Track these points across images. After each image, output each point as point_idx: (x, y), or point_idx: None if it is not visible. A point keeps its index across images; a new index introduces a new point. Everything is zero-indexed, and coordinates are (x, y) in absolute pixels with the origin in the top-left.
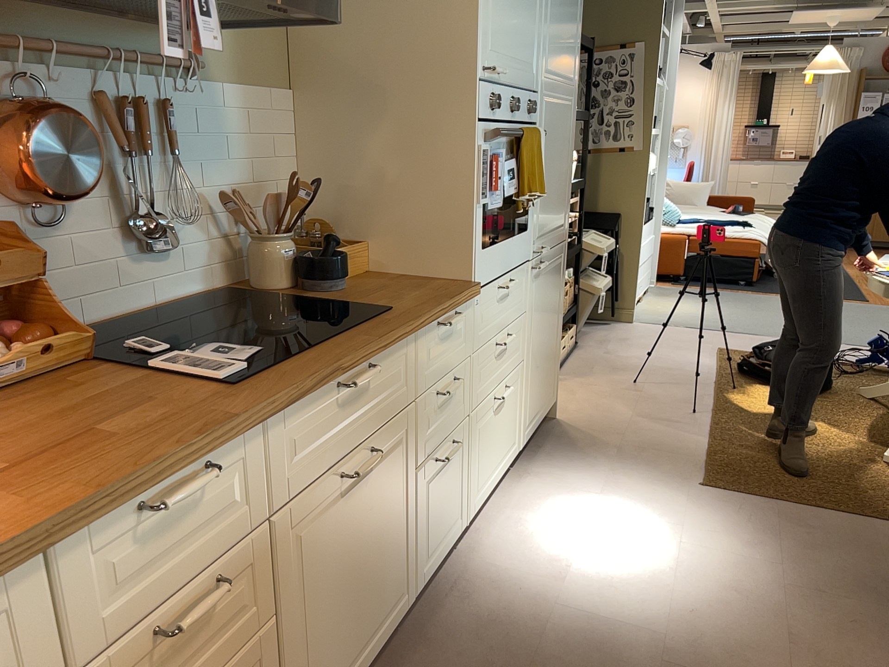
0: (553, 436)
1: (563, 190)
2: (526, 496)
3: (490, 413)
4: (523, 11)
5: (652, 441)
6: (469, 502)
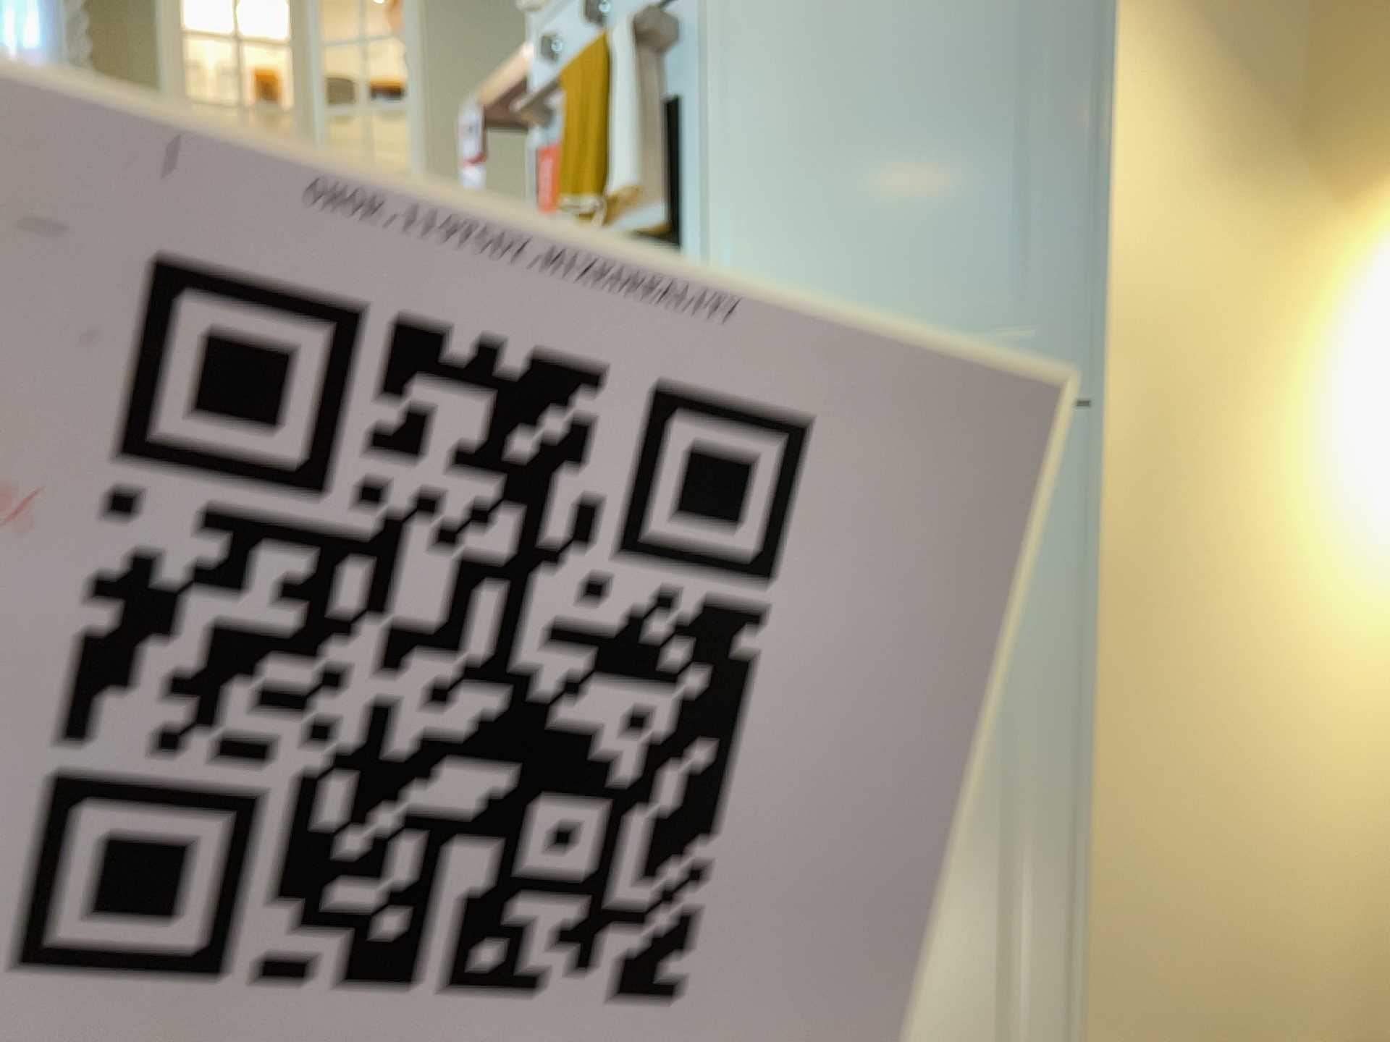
0: None
1: (987, 120)
2: None
3: None
4: None
5: None
6: None
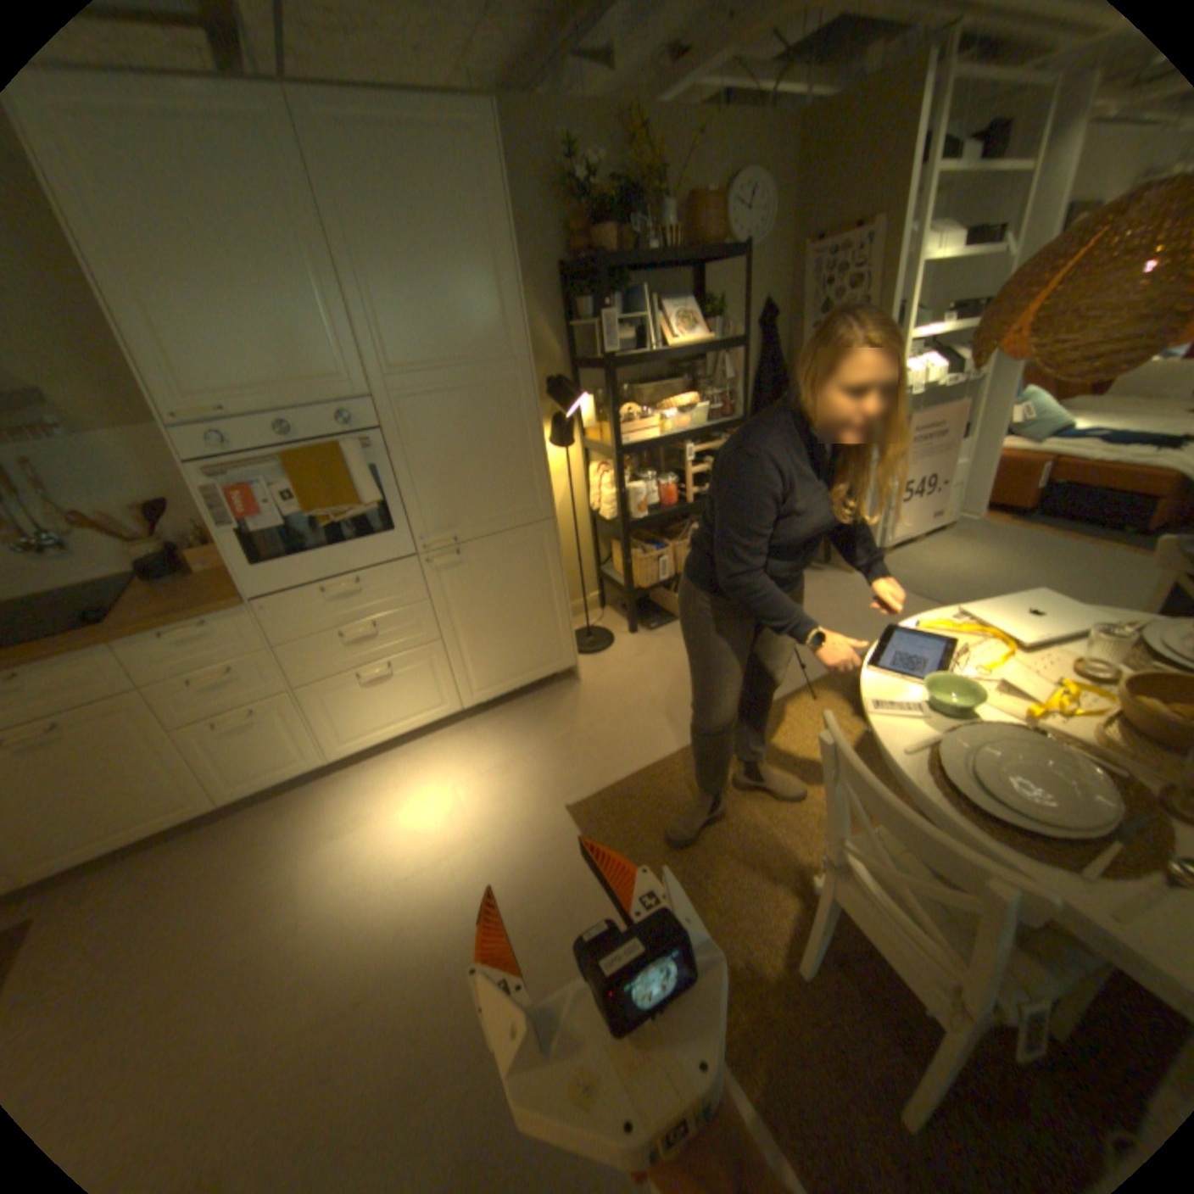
0: (544, 700)
1: (512, 474)
2: (432, 752)
3: (349, 687)
4: (265, 329)
5: (613, 737)
6: (321, 750)
